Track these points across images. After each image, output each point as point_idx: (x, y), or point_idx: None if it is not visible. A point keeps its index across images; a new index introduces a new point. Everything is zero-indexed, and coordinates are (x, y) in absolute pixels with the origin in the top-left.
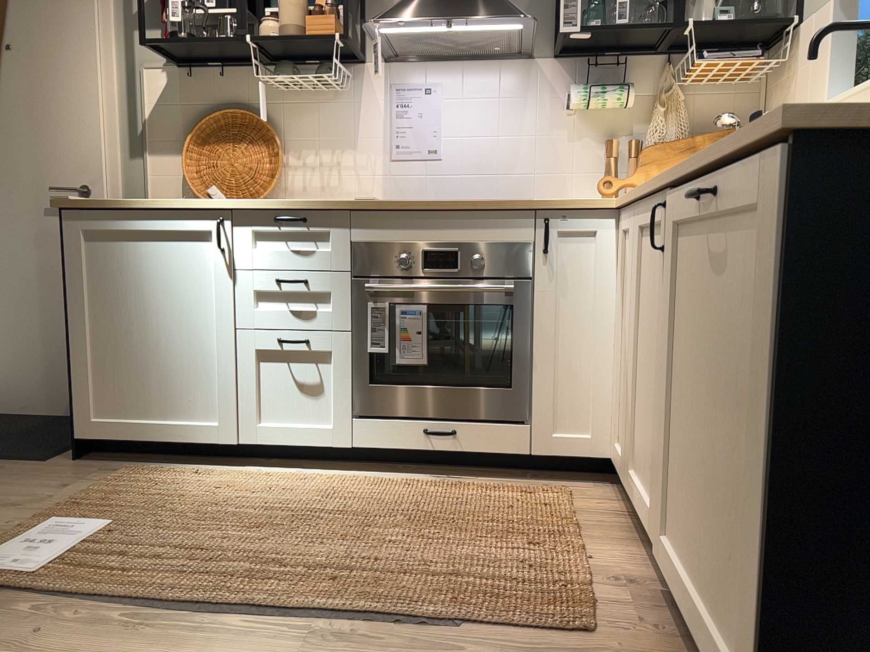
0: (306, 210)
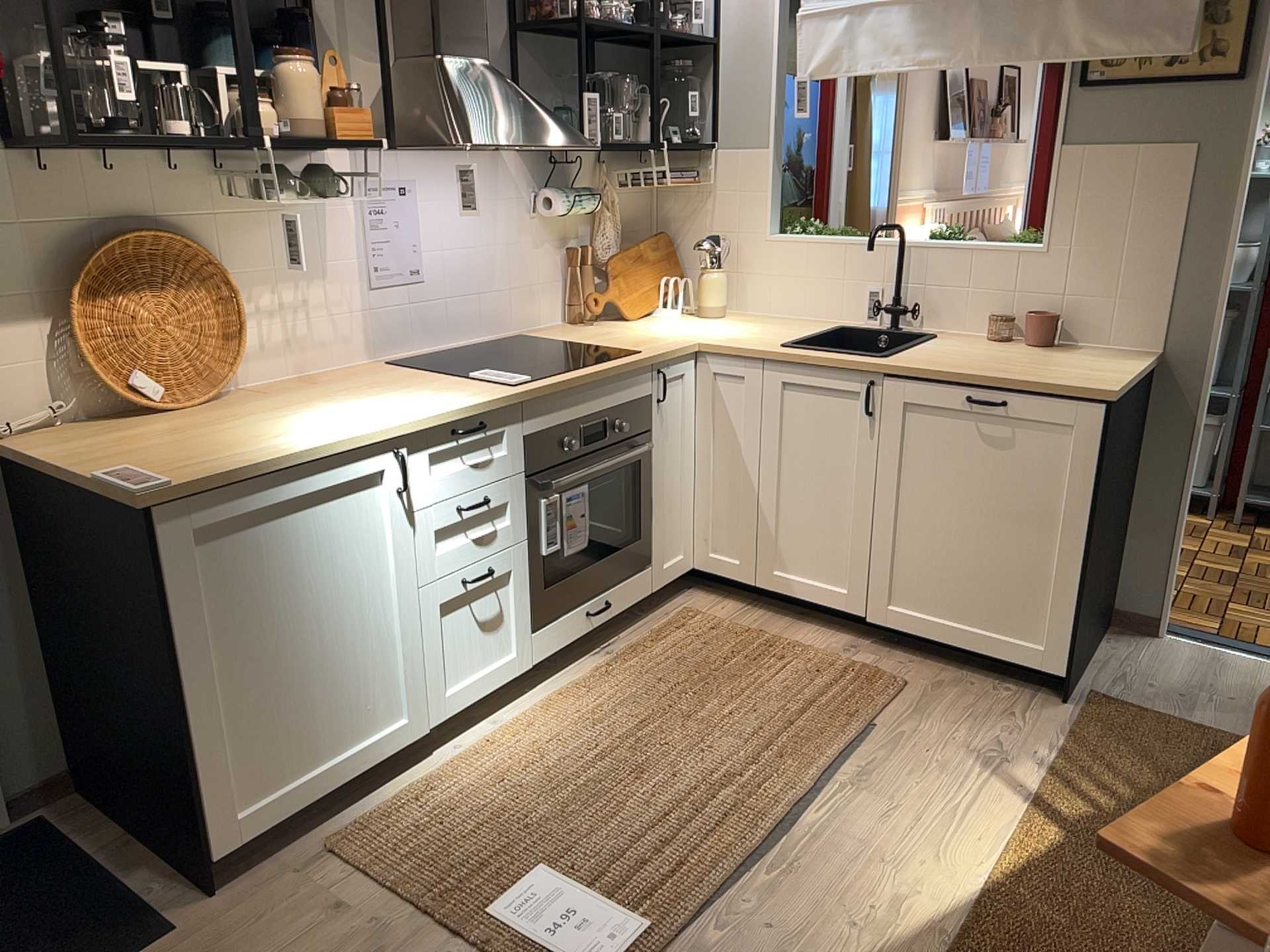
0: (485, 412)
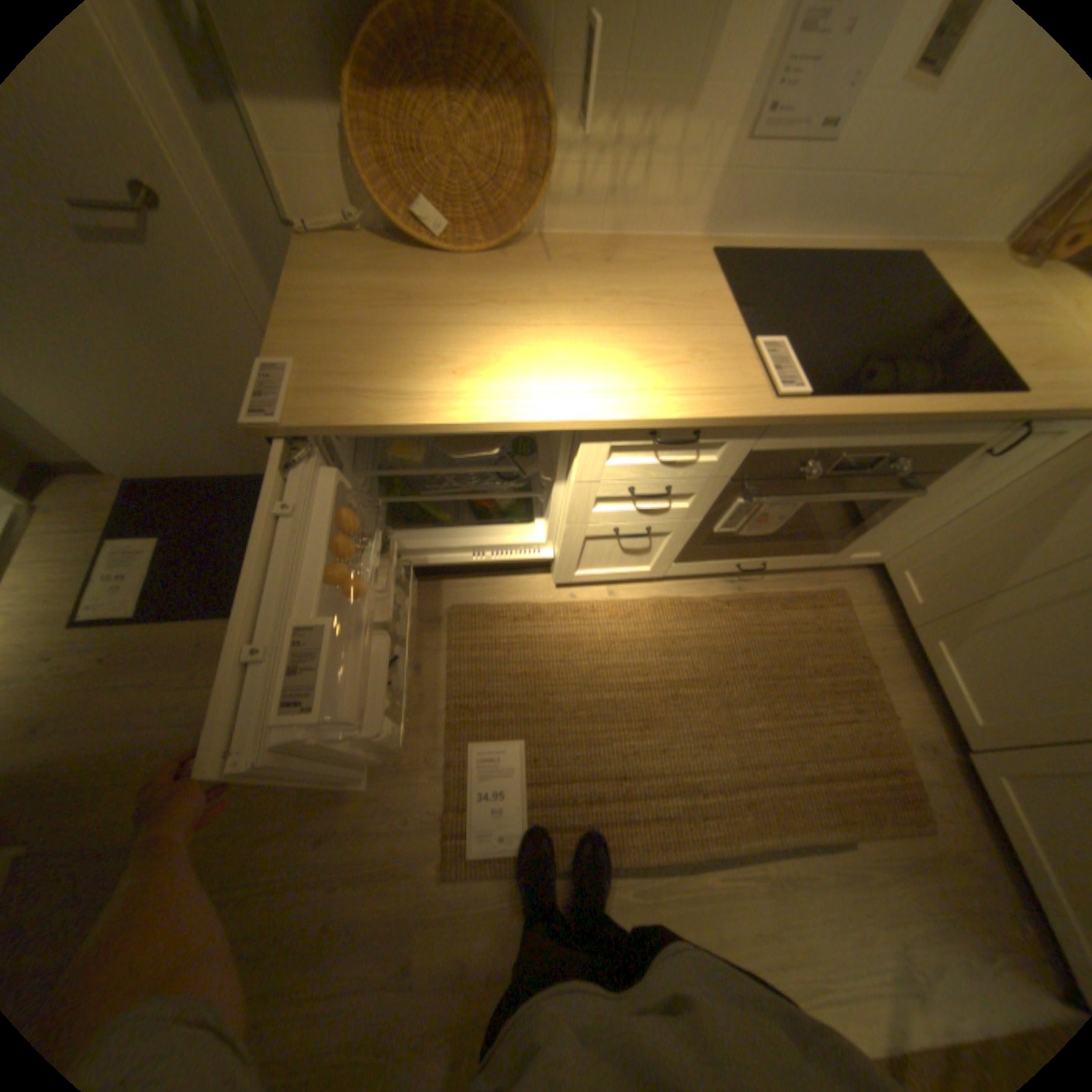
0: (707, 424)
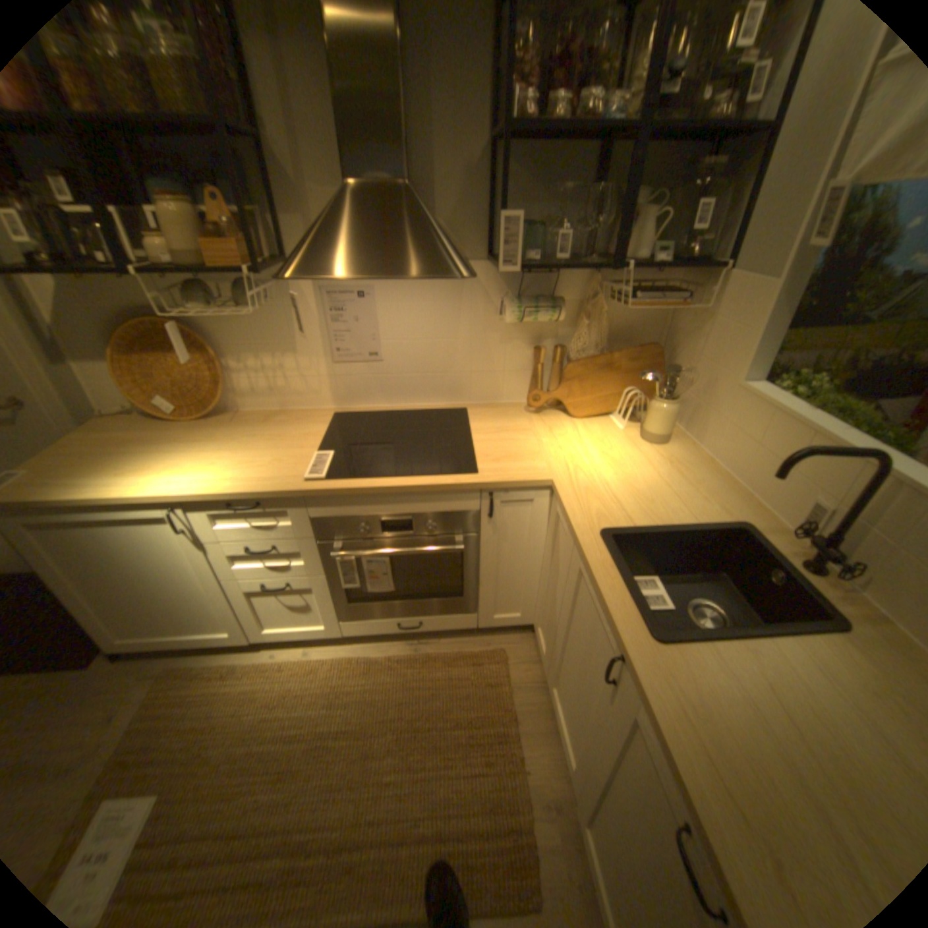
0: (258, 497)
